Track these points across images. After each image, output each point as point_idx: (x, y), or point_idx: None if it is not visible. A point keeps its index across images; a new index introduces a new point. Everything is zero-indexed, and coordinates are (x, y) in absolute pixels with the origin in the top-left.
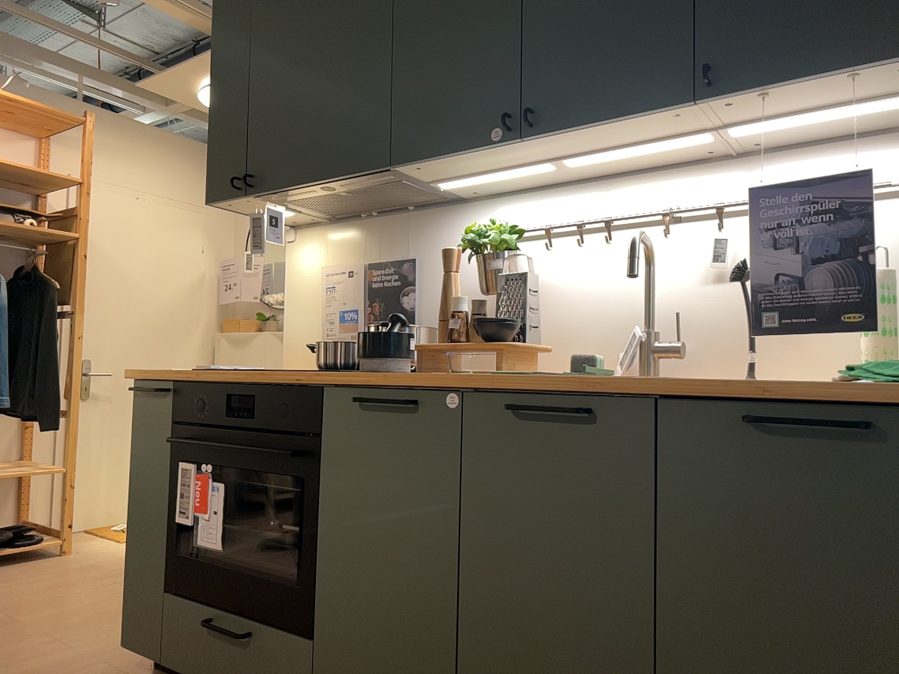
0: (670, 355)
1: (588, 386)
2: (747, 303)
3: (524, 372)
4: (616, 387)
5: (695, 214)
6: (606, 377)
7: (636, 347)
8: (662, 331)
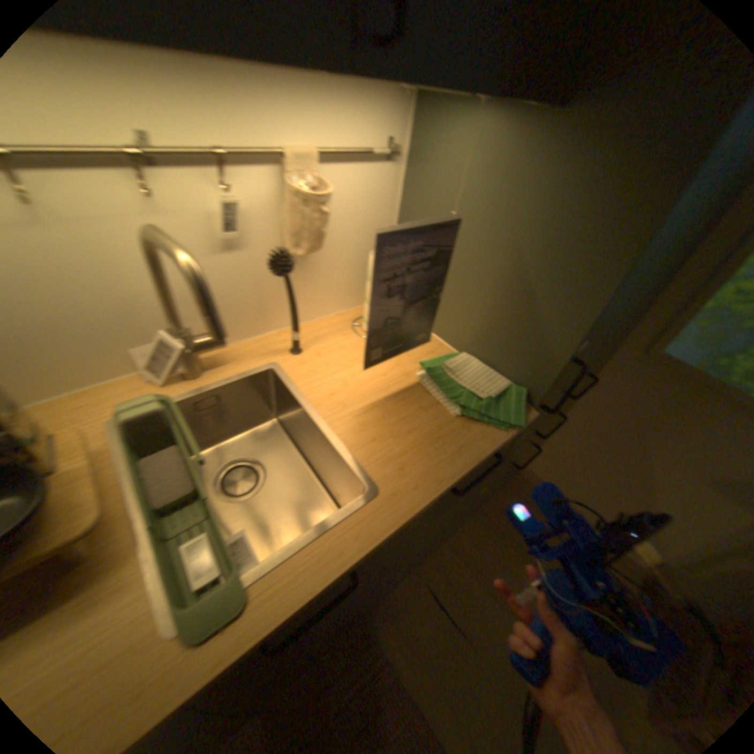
0: (205, 346)
1: (350, 567)
2: (290, 293)
3: (238, 605)
4: (375, 548)
5: (173, 151)
6: (339, 532)
7: (171, 358)
8: (185, 323)
